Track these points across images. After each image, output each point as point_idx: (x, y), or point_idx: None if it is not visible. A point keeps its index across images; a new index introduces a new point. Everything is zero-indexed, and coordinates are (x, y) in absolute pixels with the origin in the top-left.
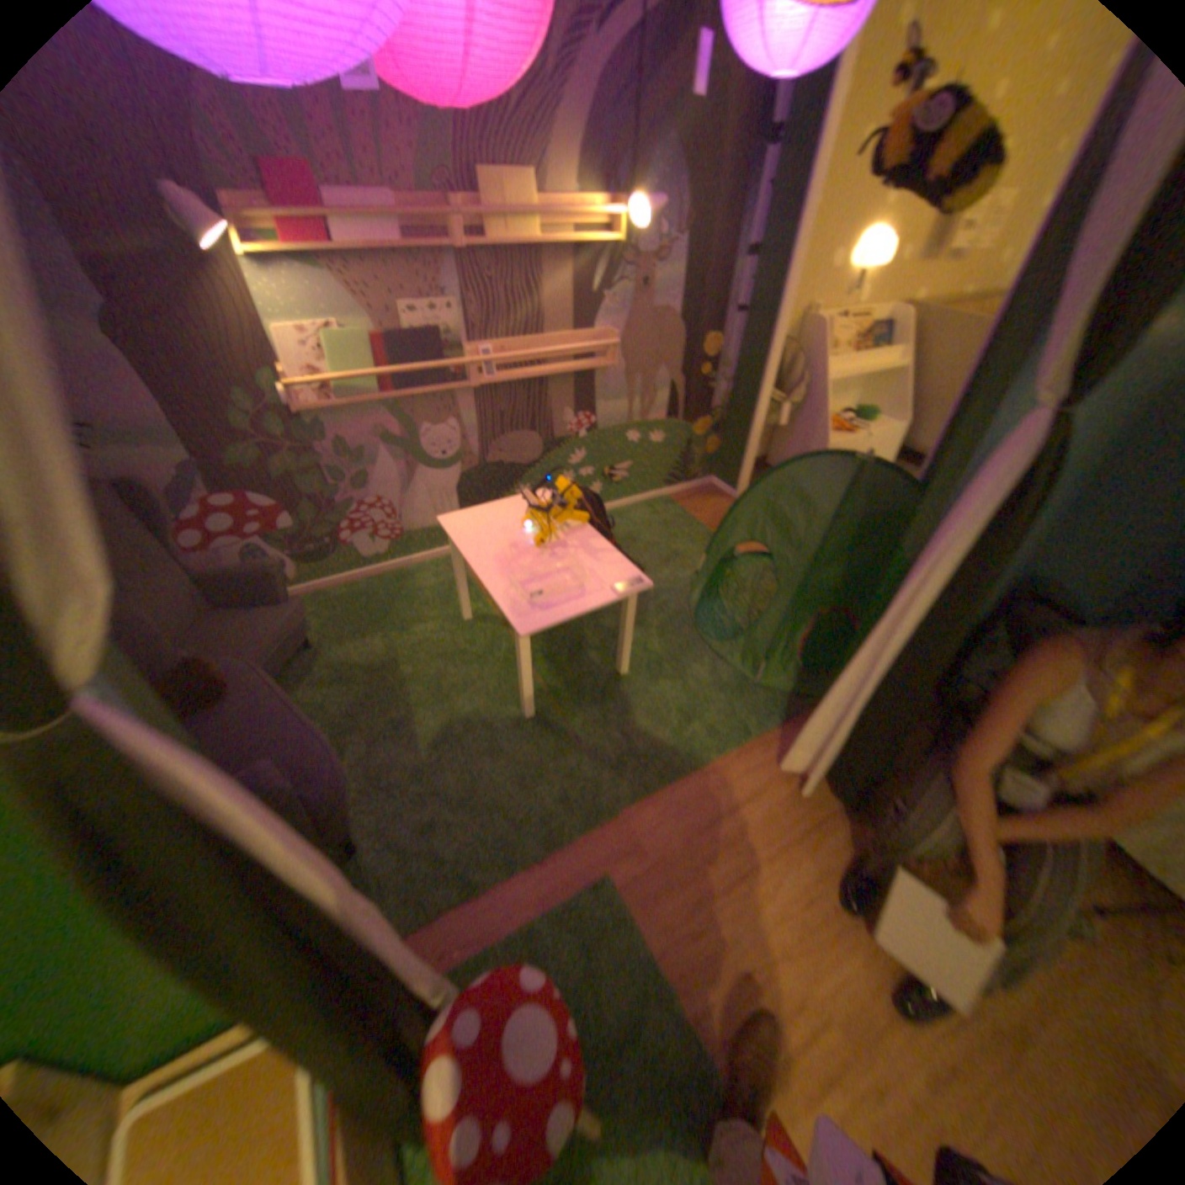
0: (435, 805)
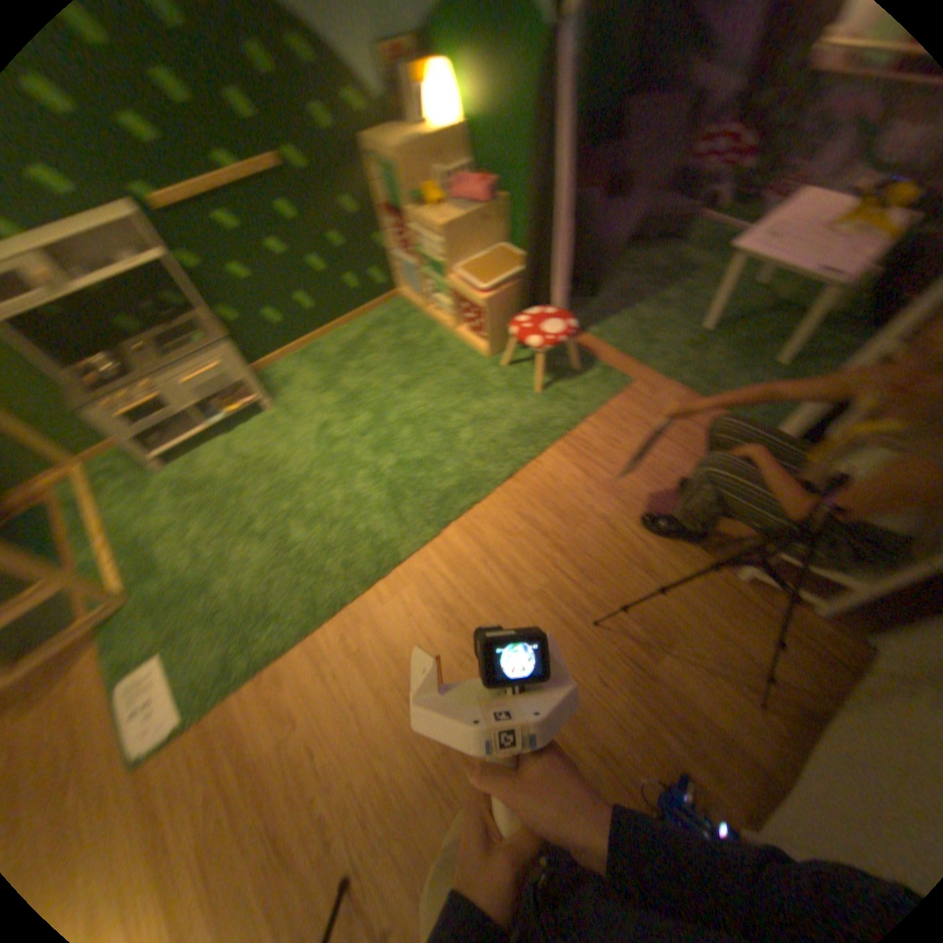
0: (630, 314)
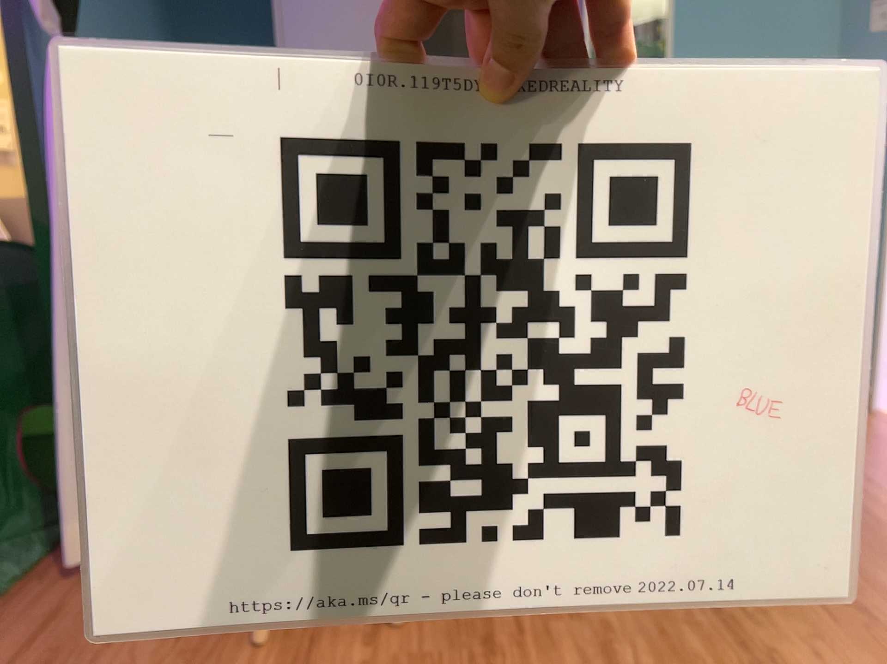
0: None
